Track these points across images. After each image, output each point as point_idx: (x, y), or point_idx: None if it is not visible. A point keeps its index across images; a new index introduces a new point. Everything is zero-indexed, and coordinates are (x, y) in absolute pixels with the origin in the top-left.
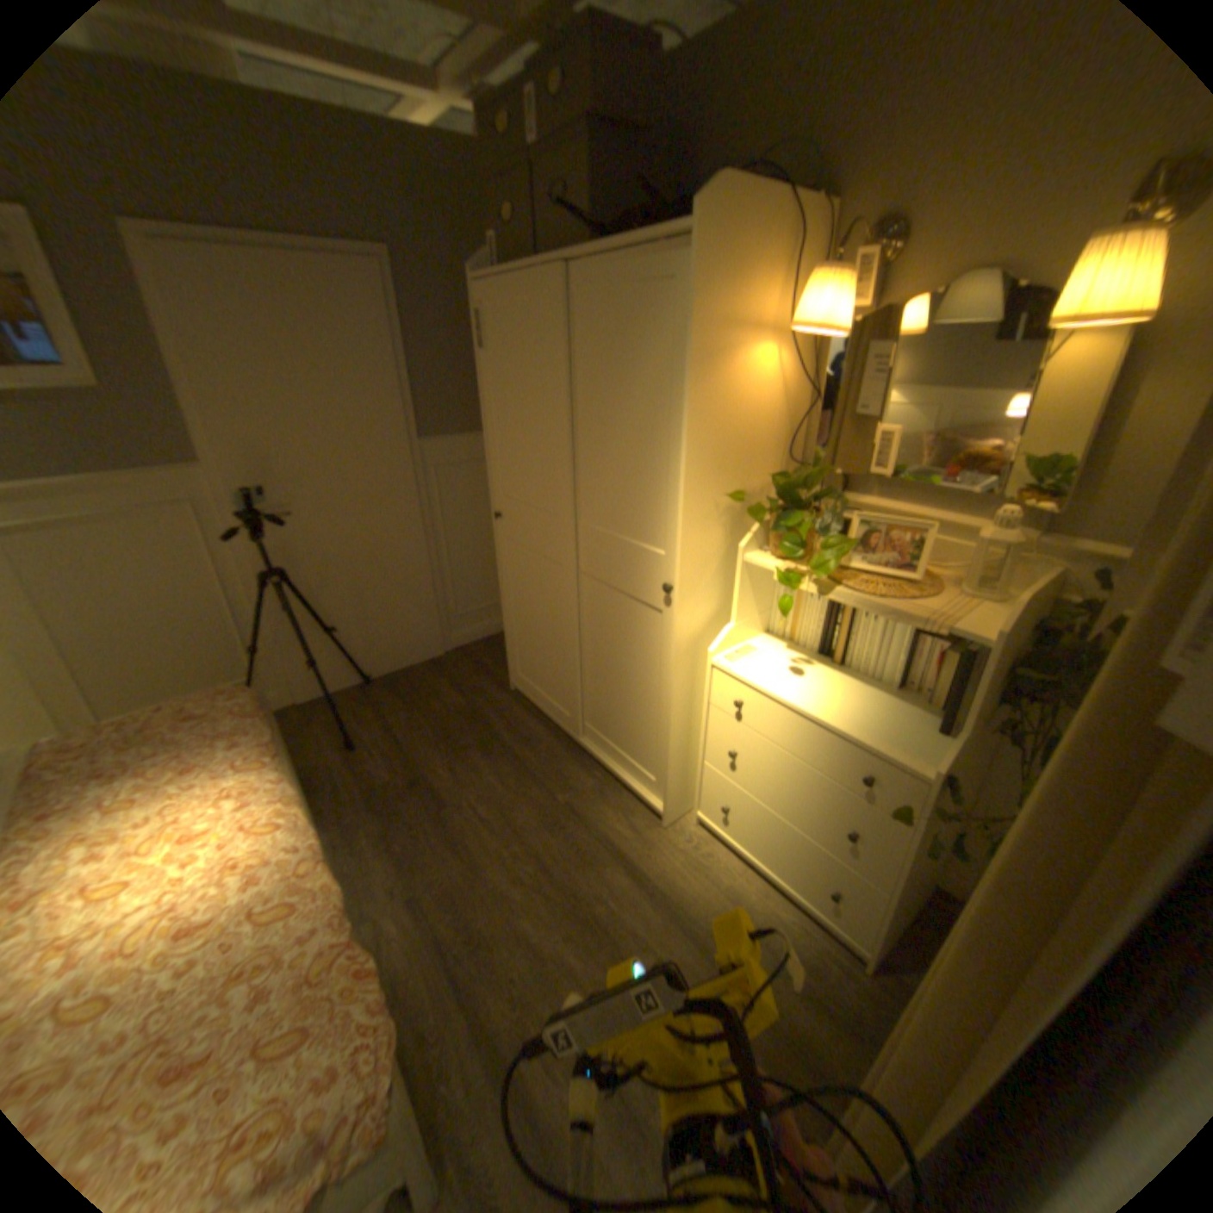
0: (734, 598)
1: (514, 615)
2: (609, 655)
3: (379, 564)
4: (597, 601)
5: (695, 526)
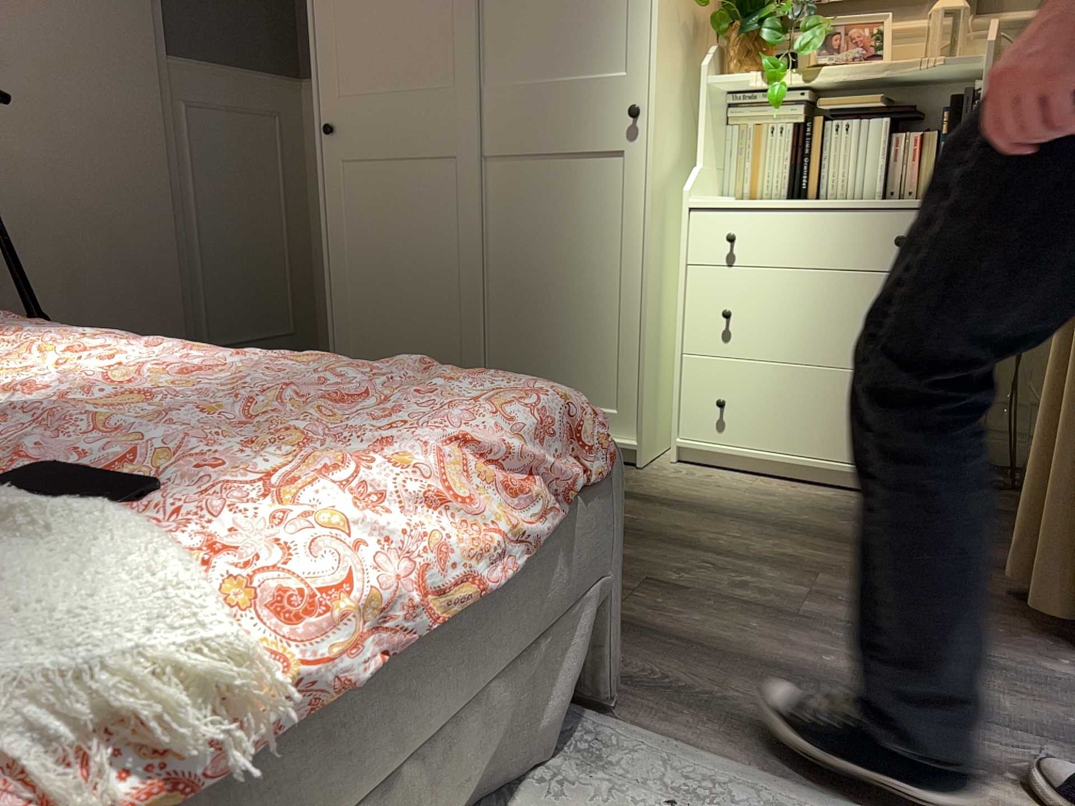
0: (699, 134)
1: (353, 282)
2: (536, 260)
3: (113, 236)
4: (515, 190)
5: (665, 29)
